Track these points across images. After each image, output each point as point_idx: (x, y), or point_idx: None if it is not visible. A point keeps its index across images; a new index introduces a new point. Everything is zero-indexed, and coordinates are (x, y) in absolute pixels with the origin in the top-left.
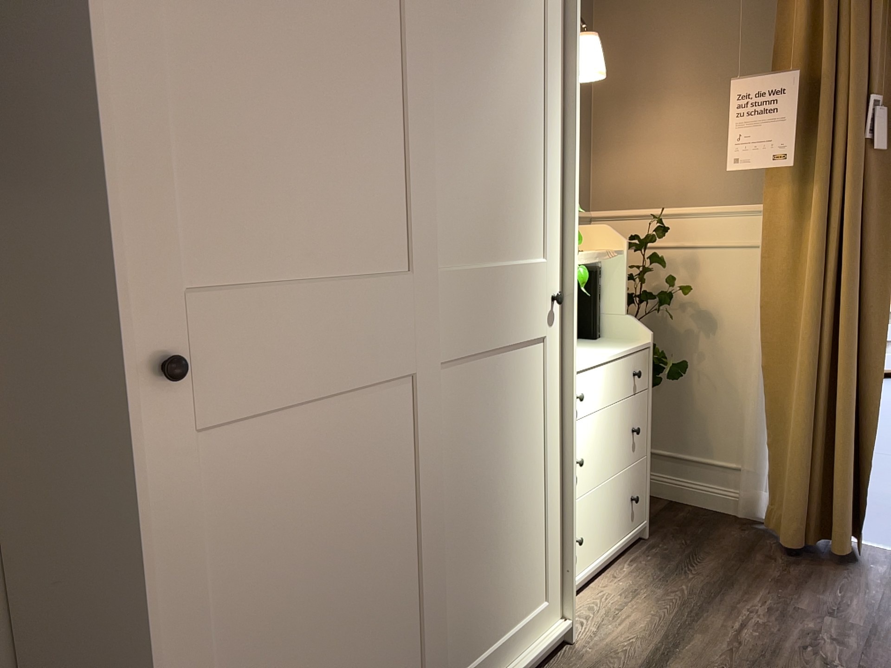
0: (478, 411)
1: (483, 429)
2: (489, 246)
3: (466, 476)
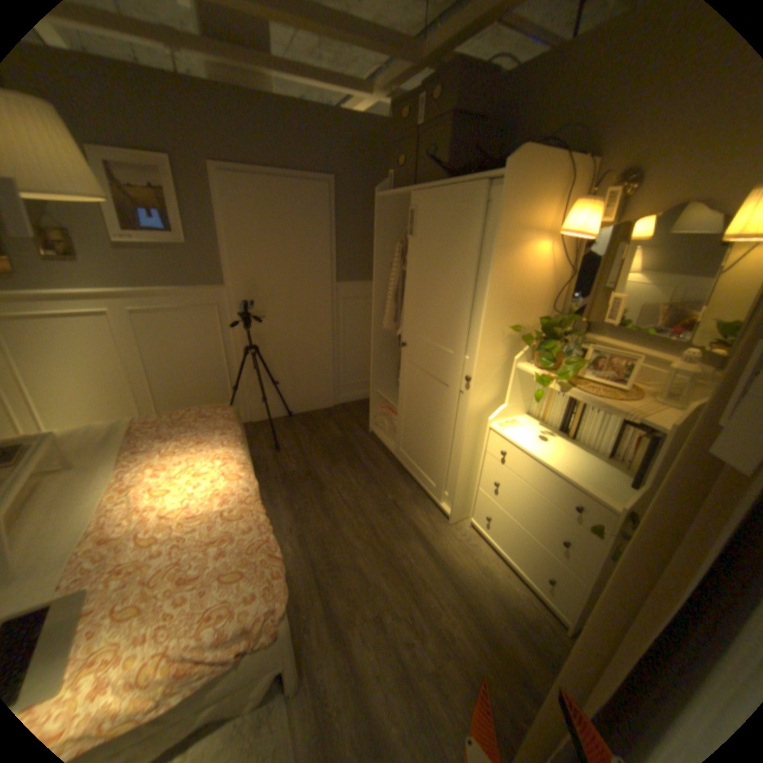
0: (430, 394)
1: (431, 403)
2: (442, 335)
3: (423, 411)
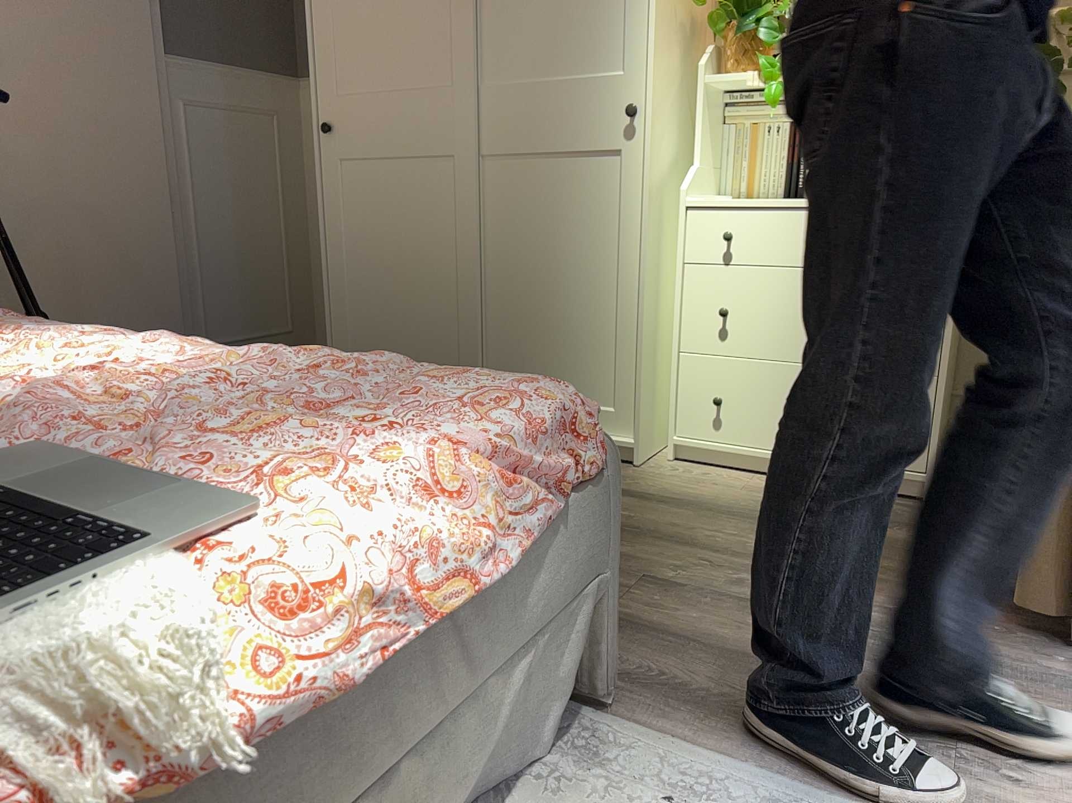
0: (527, 206)
1: (534, 224)
2: (544, 58)
3: (513, 257)
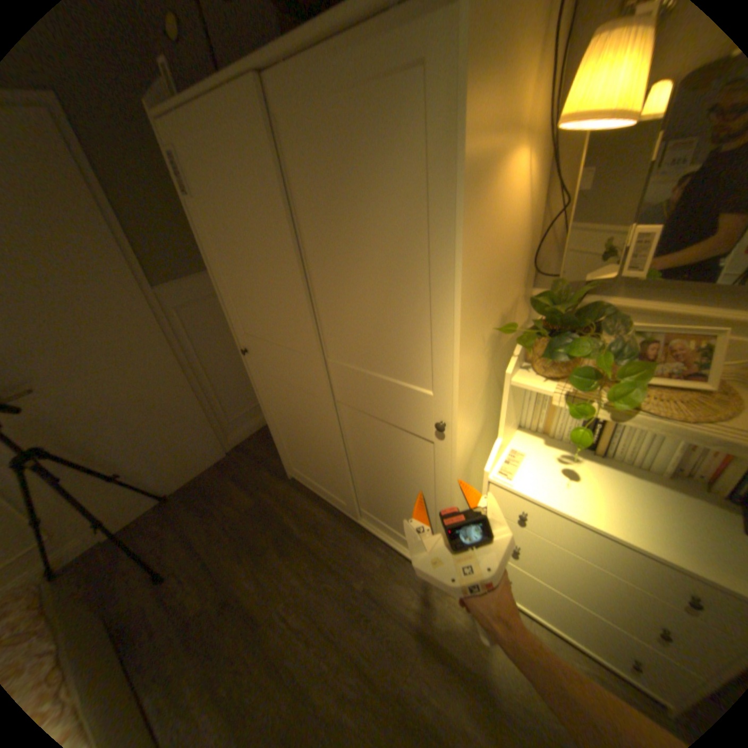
0: (370, 440)
1: (376, 451)
2: (369, 358)
3: (366, 461)
